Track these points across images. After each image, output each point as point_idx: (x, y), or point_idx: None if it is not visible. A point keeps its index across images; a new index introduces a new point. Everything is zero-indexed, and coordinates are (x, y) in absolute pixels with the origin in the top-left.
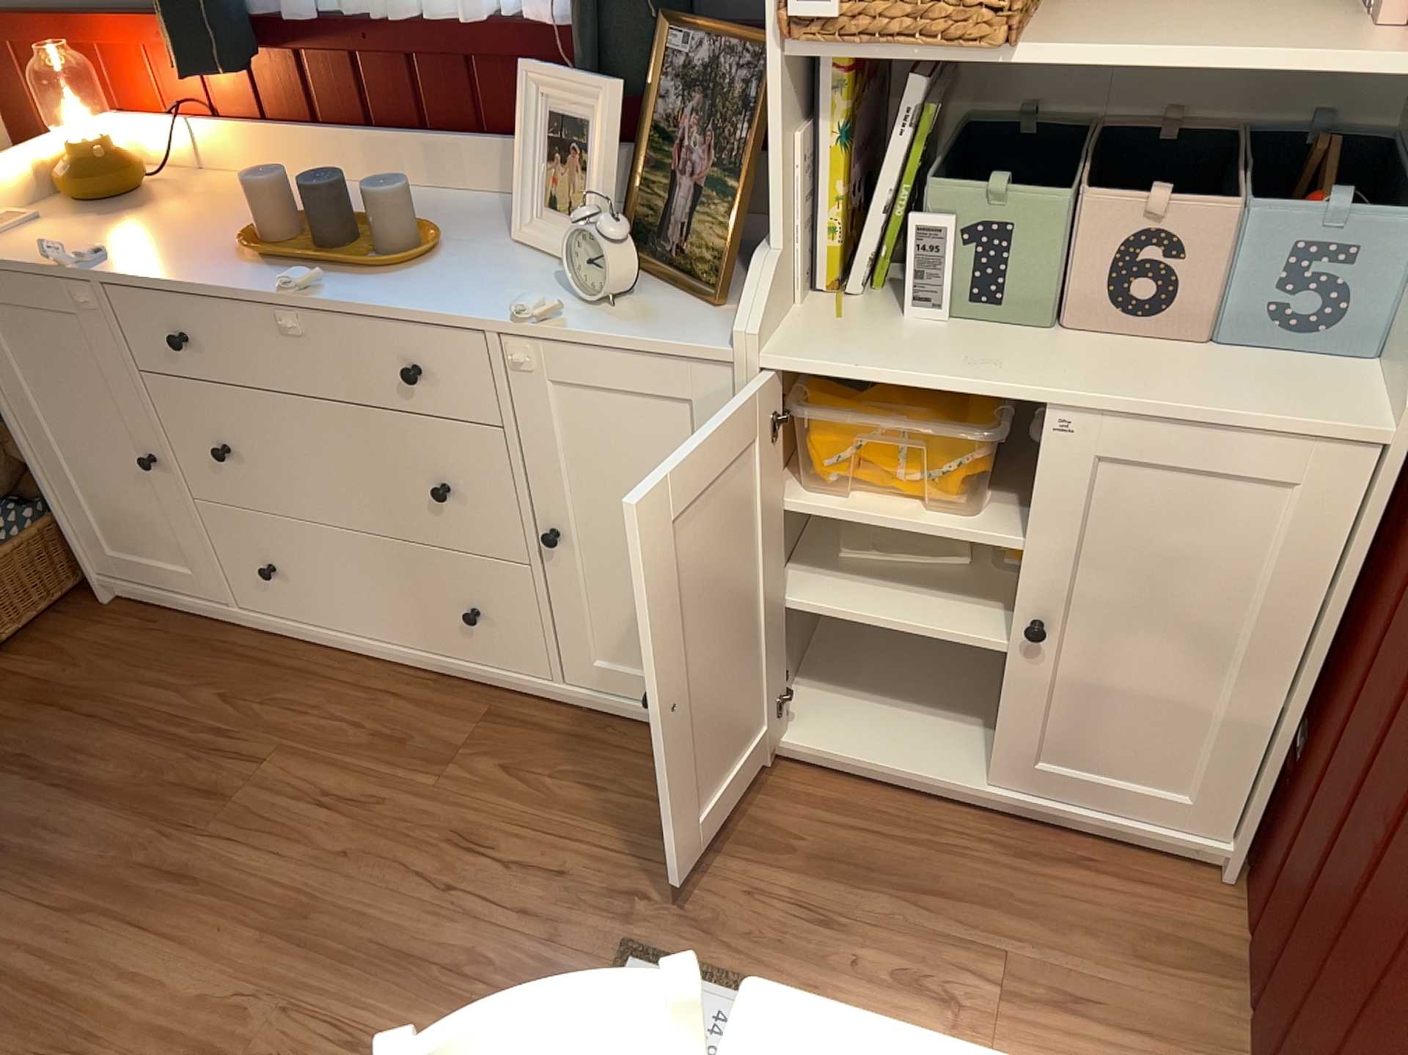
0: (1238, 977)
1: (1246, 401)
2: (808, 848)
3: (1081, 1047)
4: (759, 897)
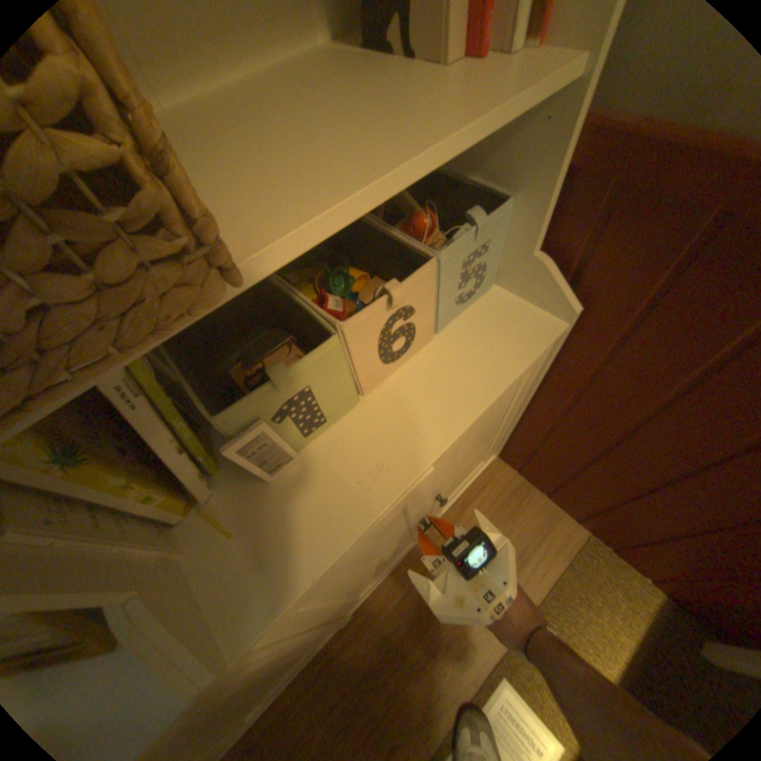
0: (536, 489)
1: (505, 356)
2: (408, 630)
3: (546, 572)
4: (423, 678)
